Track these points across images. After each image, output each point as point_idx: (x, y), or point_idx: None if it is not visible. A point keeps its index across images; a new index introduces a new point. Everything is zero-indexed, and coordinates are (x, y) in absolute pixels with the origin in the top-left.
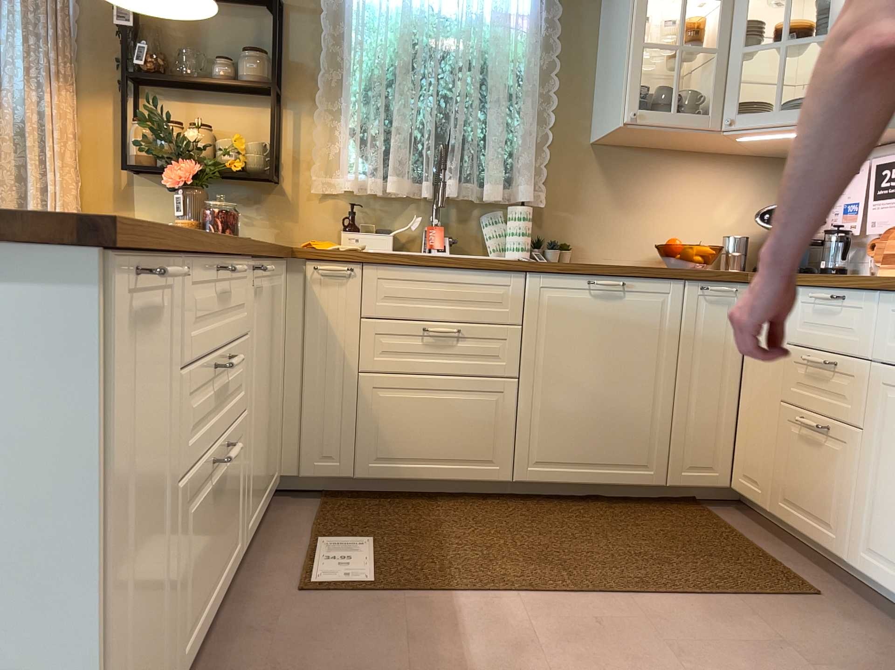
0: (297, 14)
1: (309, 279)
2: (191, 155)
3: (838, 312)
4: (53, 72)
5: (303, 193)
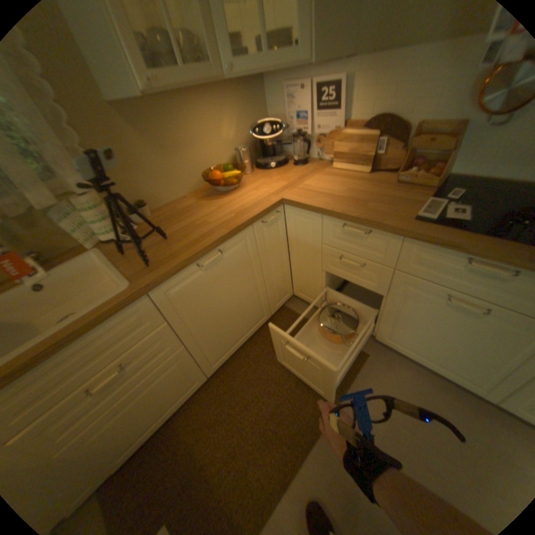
0: None
1: None
2: None
3: (363, 236)
4: None
5: None
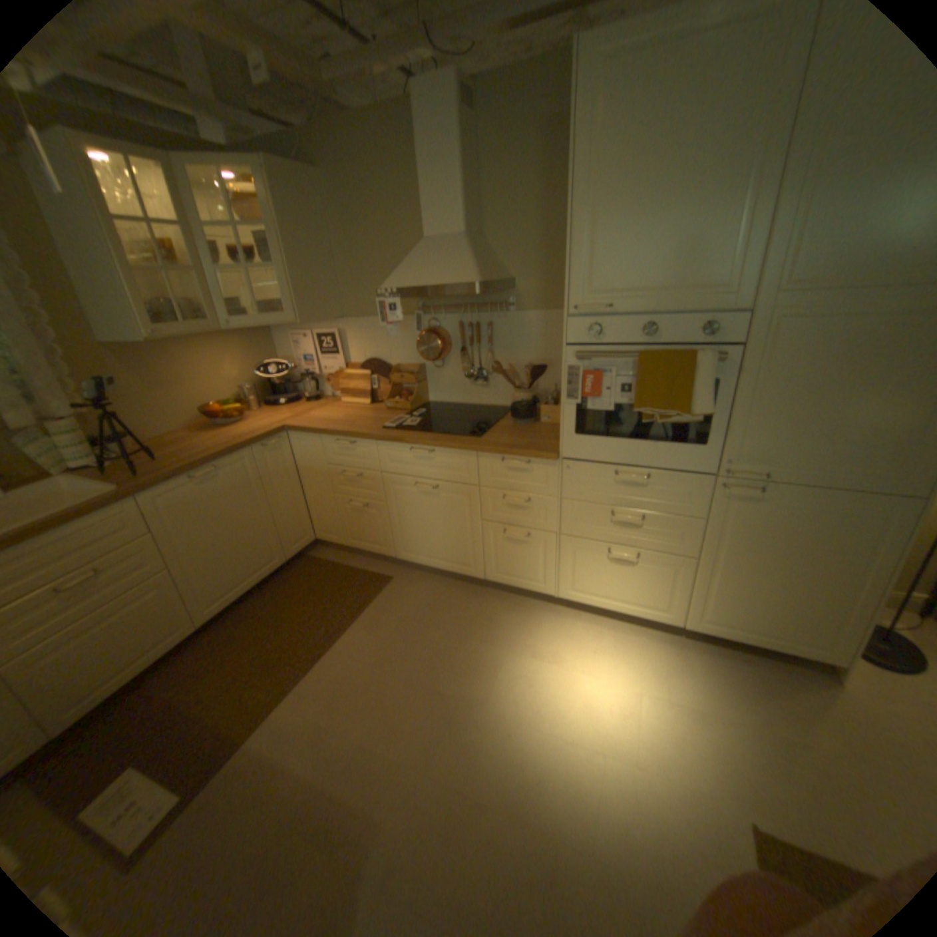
0: None
1: None
2: None
3: (353, 448)
4: None
5: None
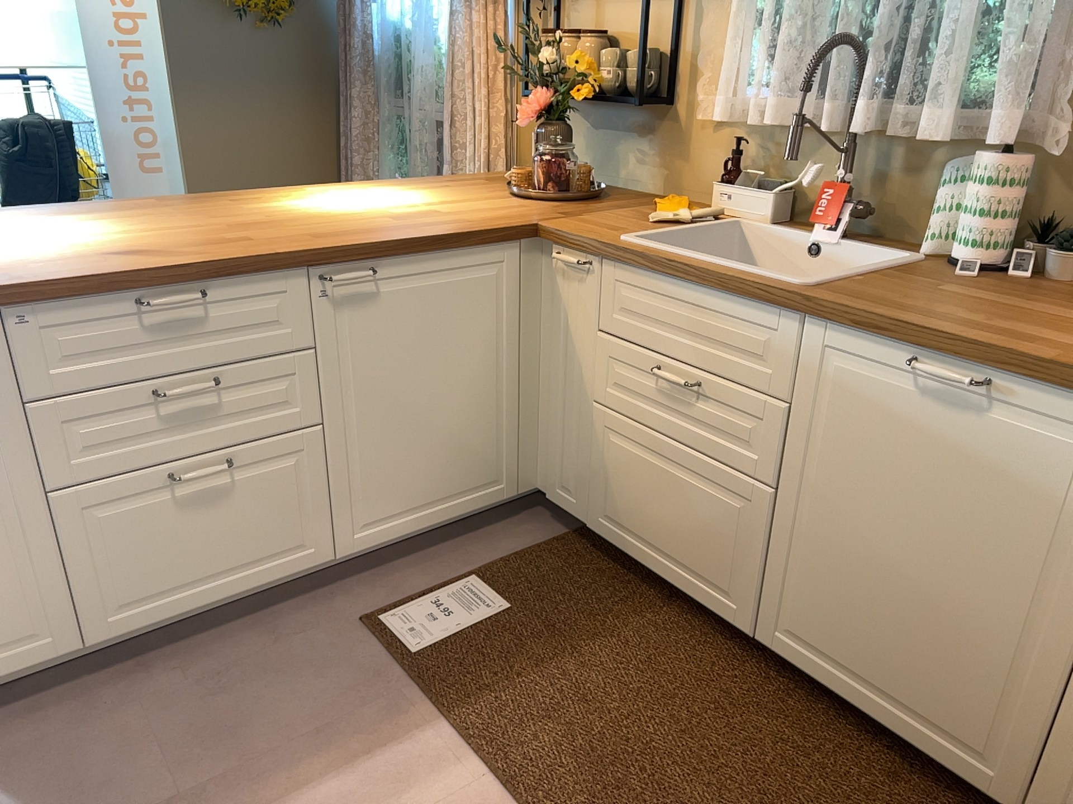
0: None
1: (555, 266)
2: (543, 83)
3: None
4: None
5: (694, 121)
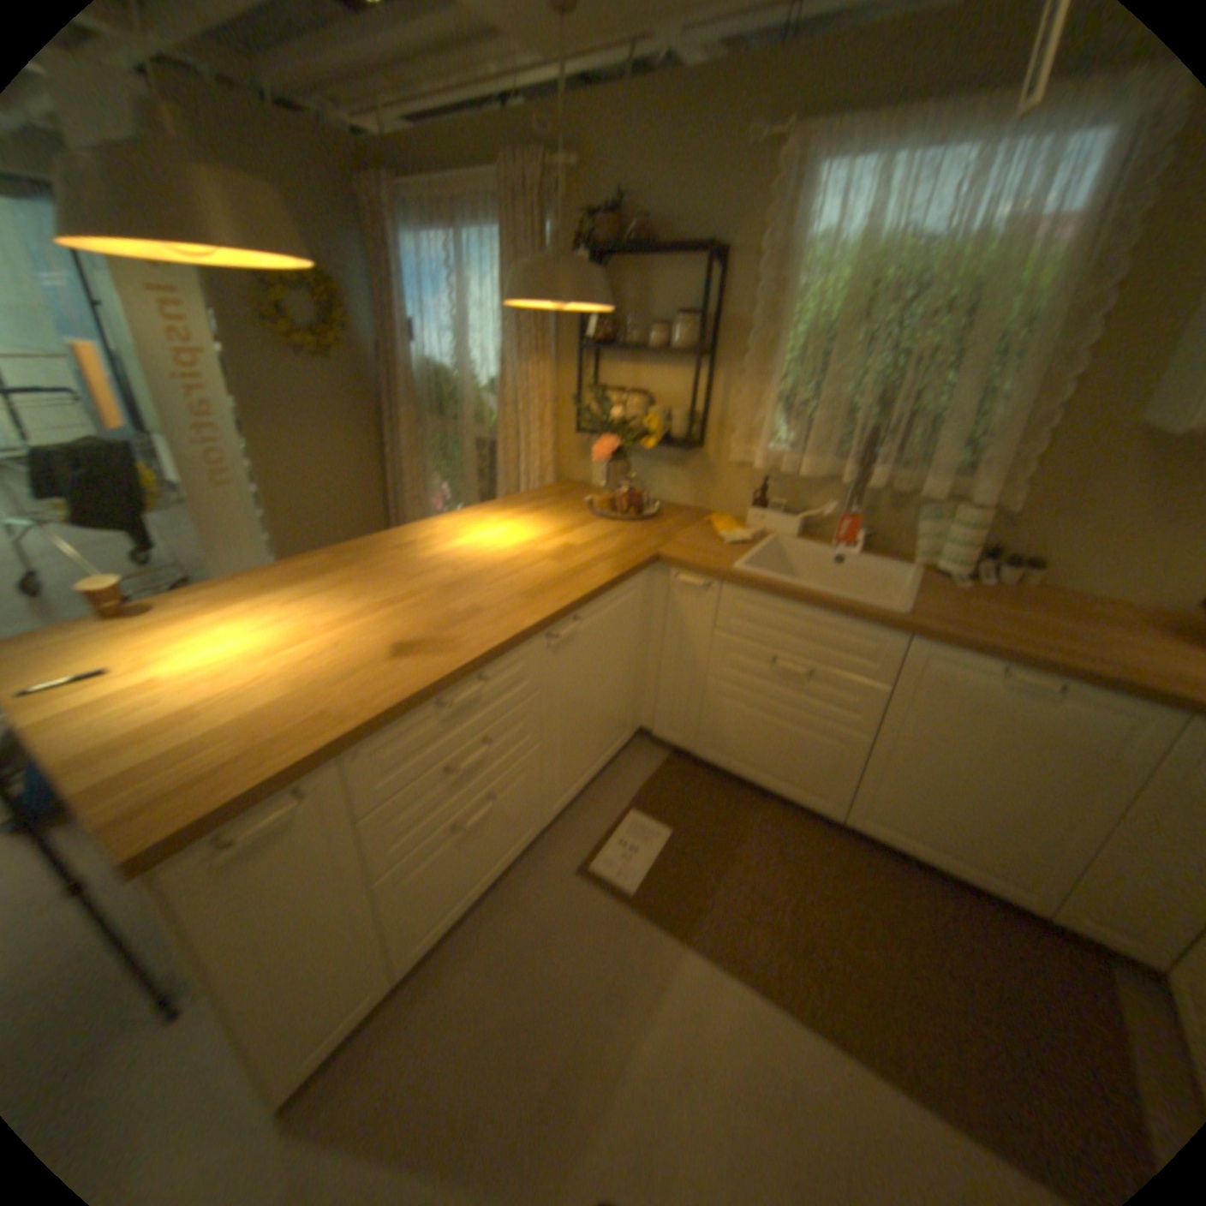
0: (738, 258)
1: (671, 585)
2: (612, 433)
3: None
4: (528, 347)
5: (721, 460)
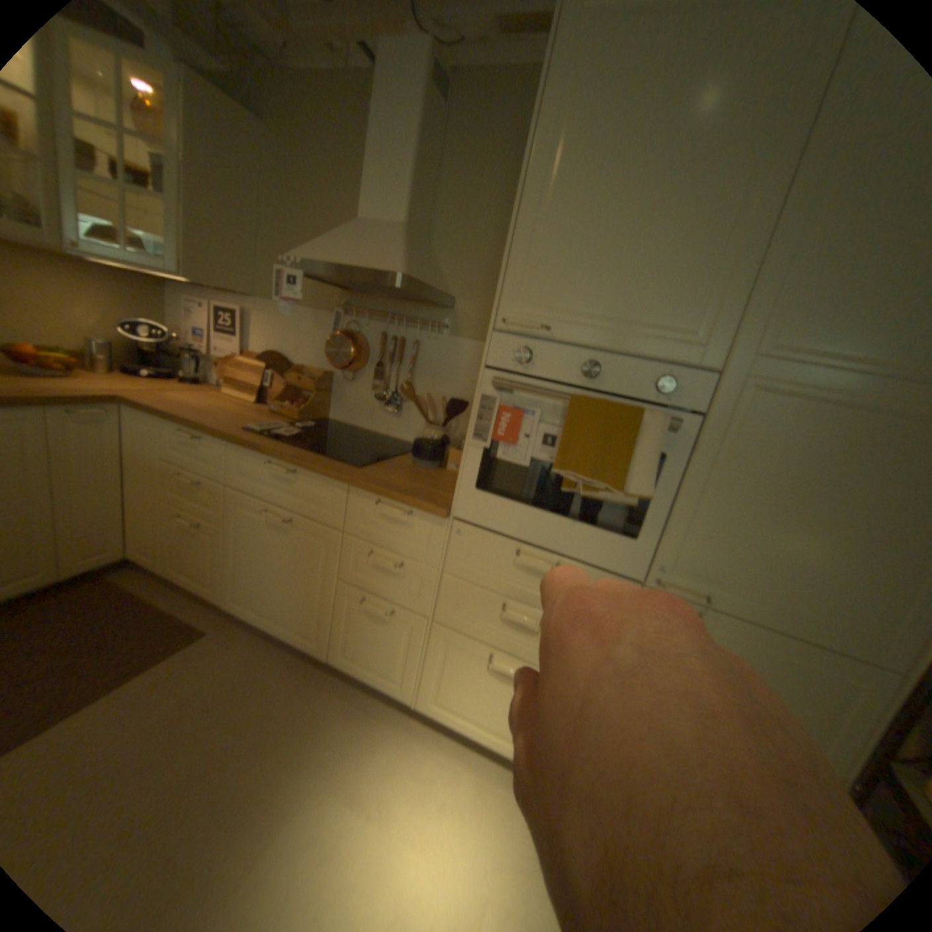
0: None
1: None
2: None
3: (197, 444)
4: None
5: None
